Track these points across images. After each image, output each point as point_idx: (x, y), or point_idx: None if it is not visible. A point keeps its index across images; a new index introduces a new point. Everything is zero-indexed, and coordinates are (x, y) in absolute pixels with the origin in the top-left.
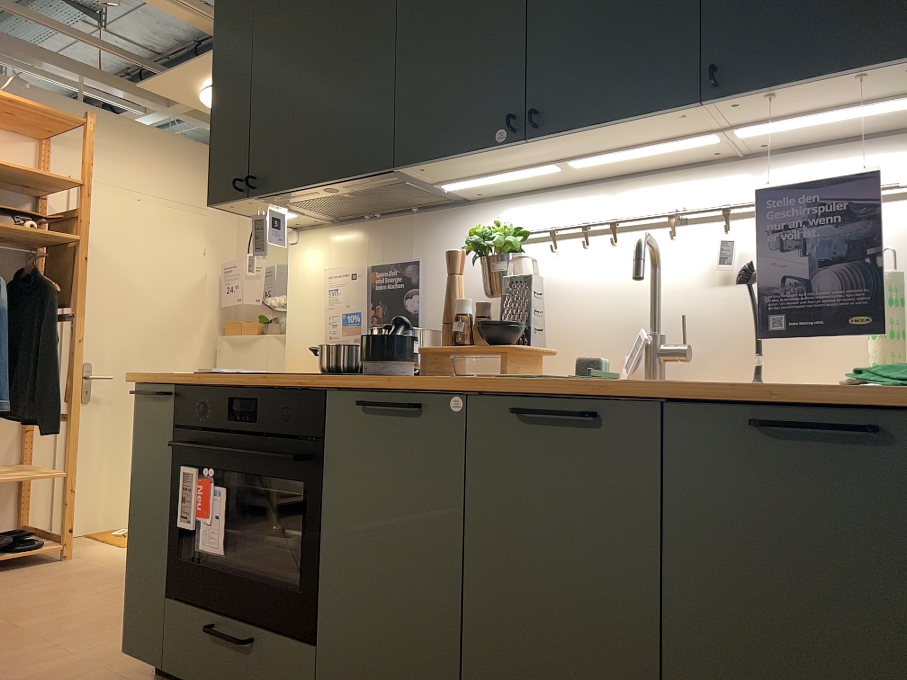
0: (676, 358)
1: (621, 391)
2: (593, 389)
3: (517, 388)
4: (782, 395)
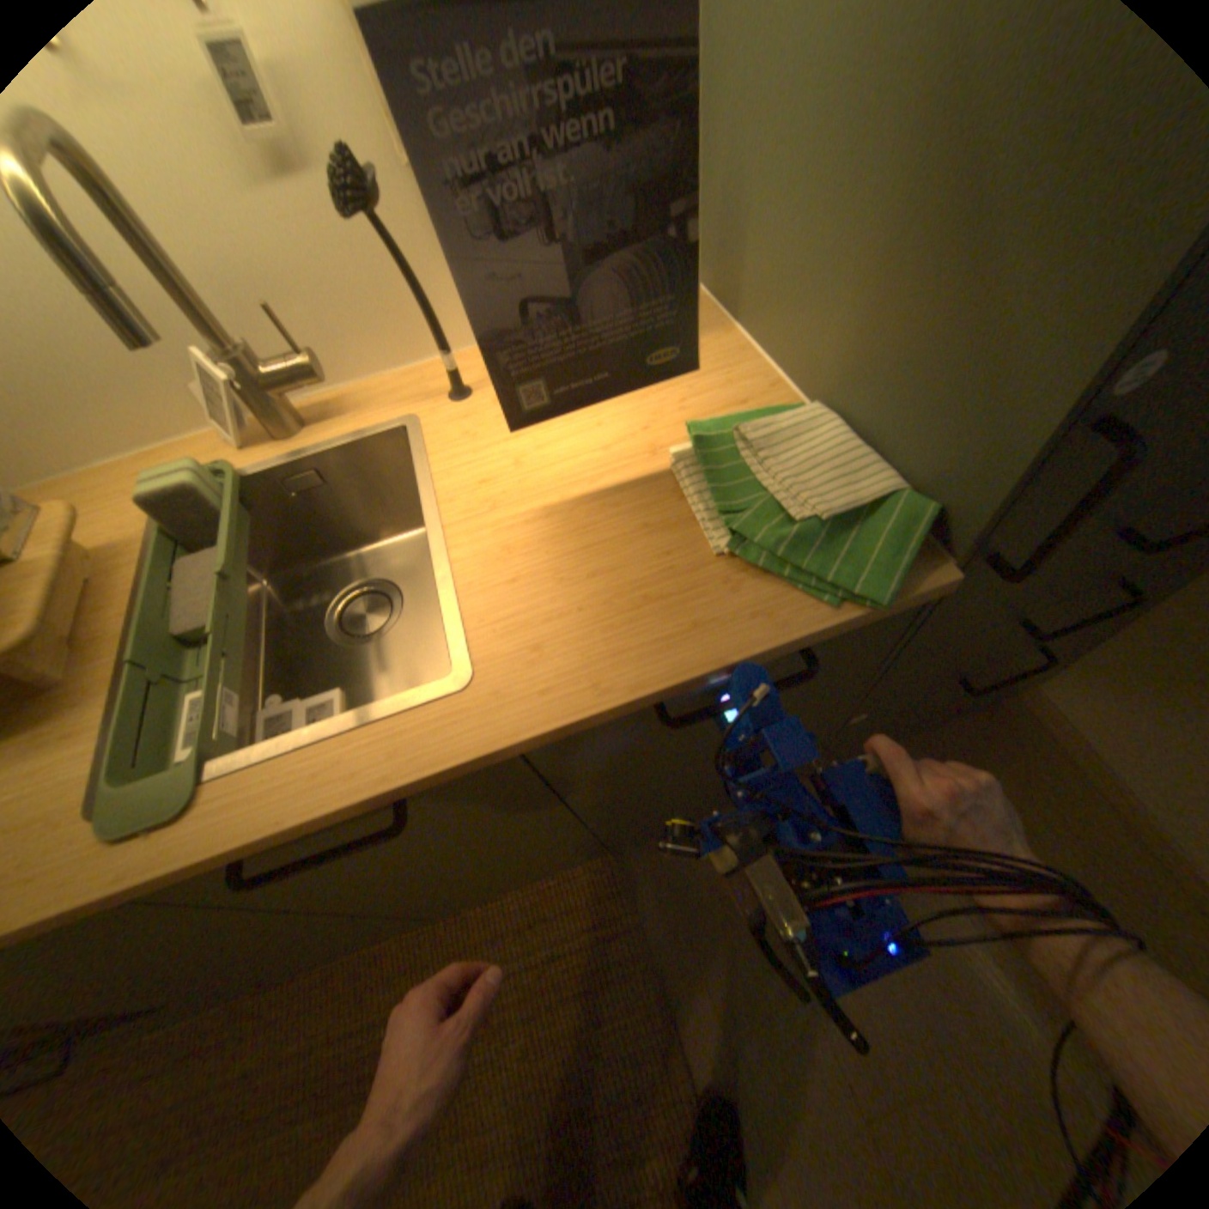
0: (295, 380)
1: (427, 784)
2: (370, 803)
3: (195, 872)
4: (696, 684)
